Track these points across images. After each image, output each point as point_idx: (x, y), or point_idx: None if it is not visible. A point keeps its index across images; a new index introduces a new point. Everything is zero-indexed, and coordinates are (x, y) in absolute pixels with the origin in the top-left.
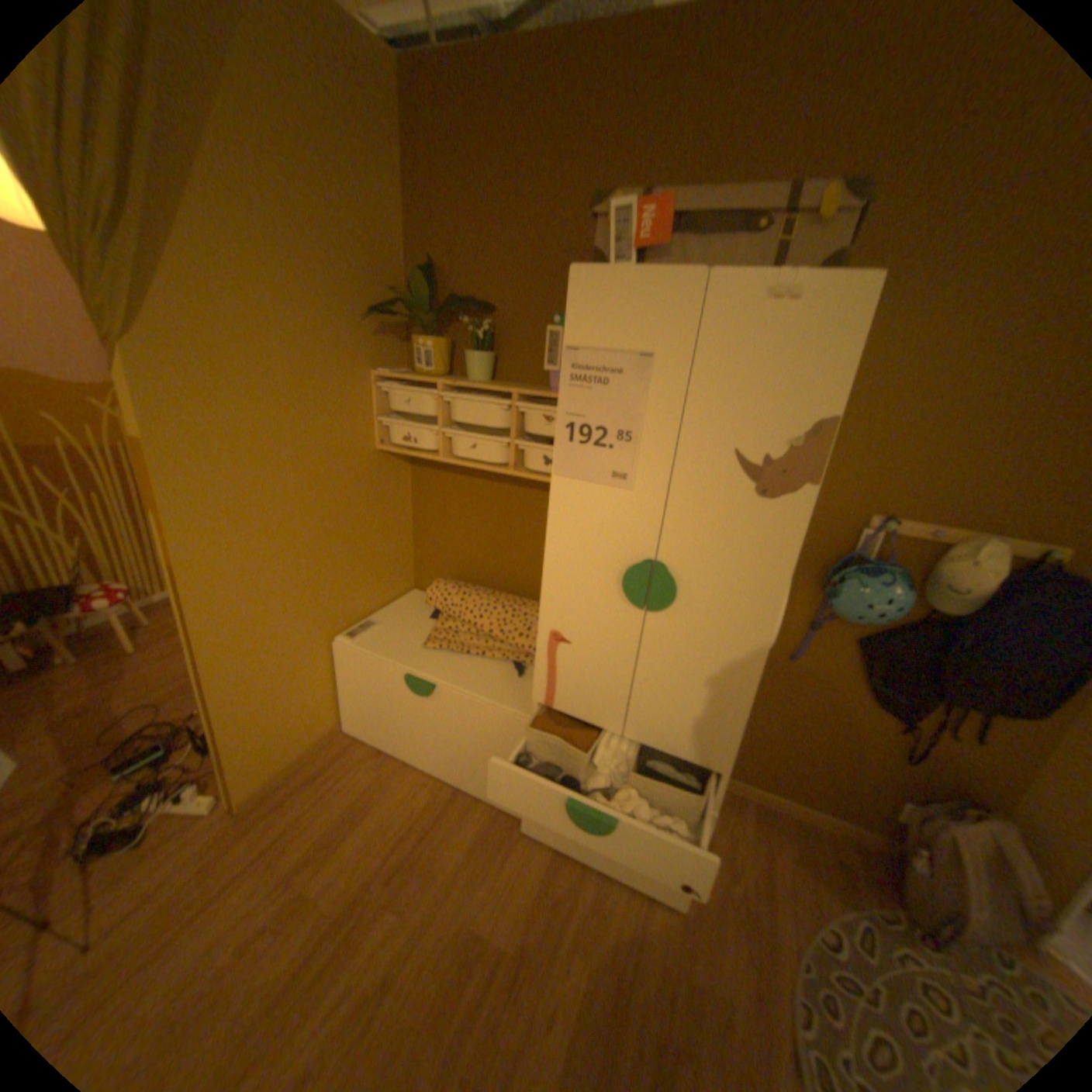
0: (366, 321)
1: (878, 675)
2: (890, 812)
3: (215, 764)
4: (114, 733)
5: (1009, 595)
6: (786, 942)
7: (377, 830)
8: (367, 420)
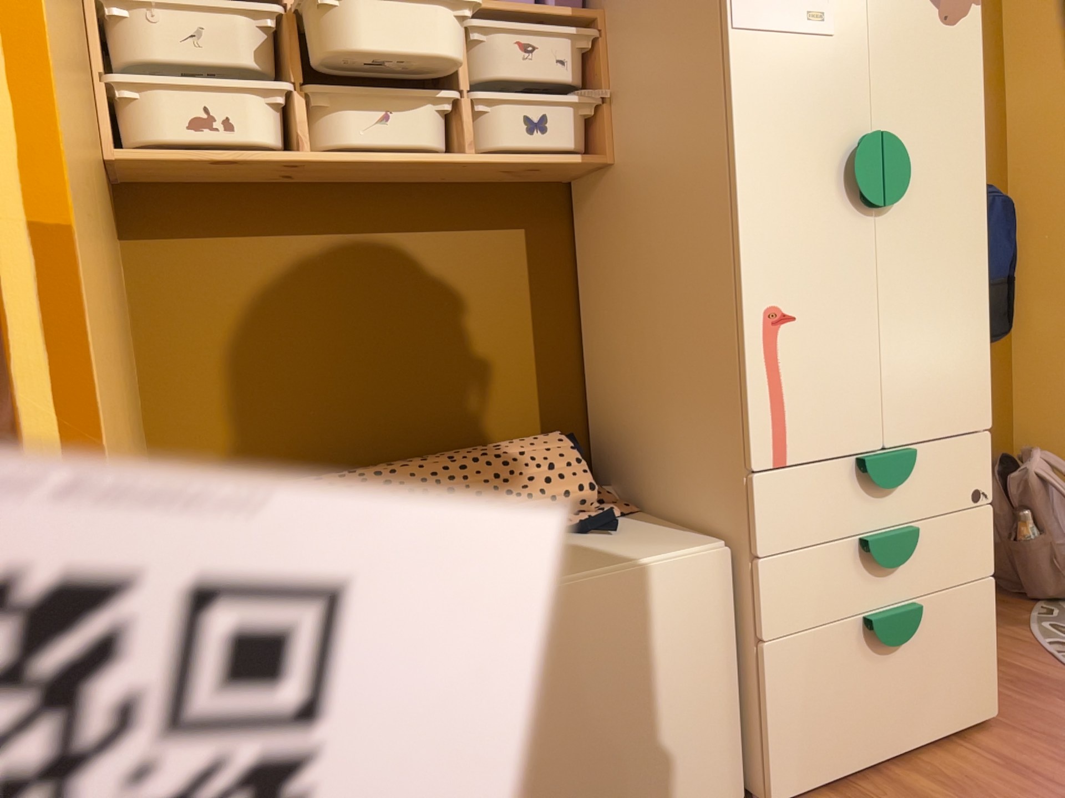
0: None
1: None
2: None
3: None
4: None
5: None
6: (1055, 670)
7: None
8: None
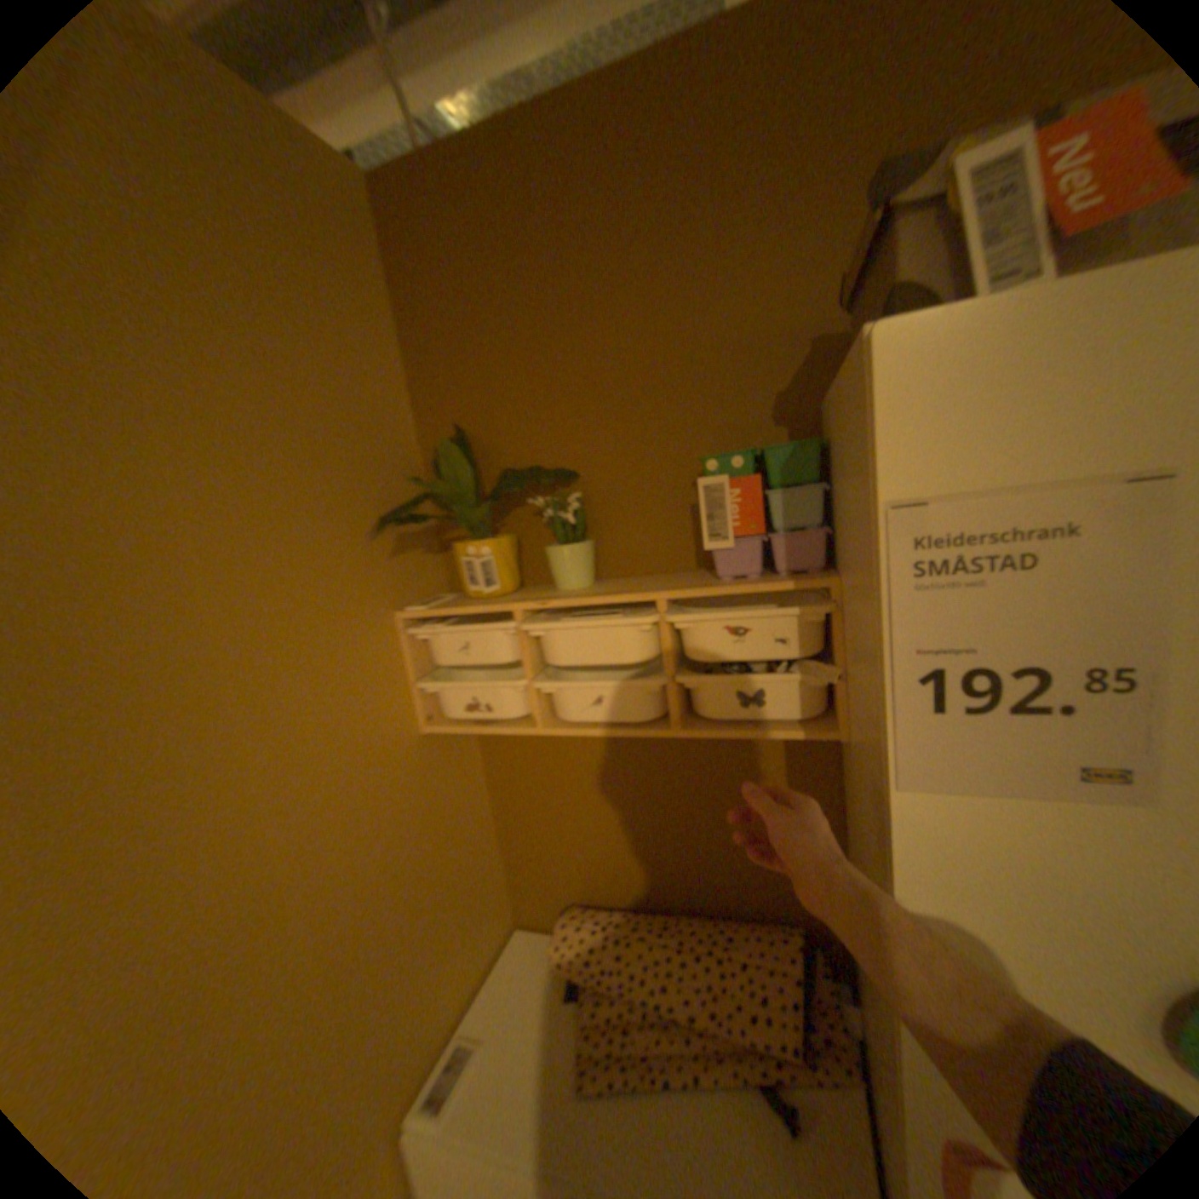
0: (378, 537)
1: None
2: None
3: None
4: None
5: None
6: None
7: None
8: (401, 691)
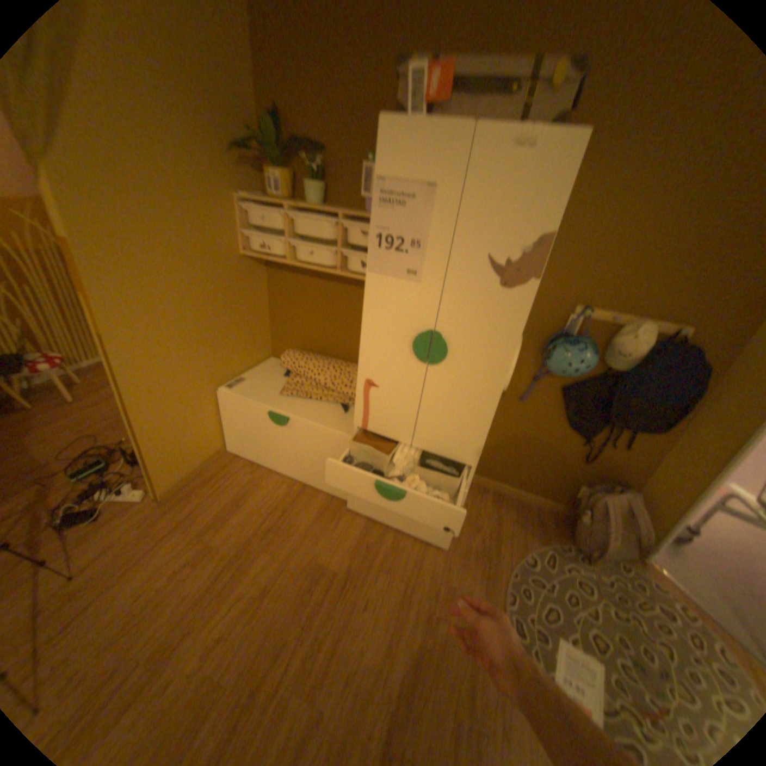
0: (229, 155)
1: (571, 410)
2: (572, 493)
3: (142, 469)
4: (67, 454)
5: (653, 357)
6: (504, 564)
7: (254, 509)
8: (233, 233)
